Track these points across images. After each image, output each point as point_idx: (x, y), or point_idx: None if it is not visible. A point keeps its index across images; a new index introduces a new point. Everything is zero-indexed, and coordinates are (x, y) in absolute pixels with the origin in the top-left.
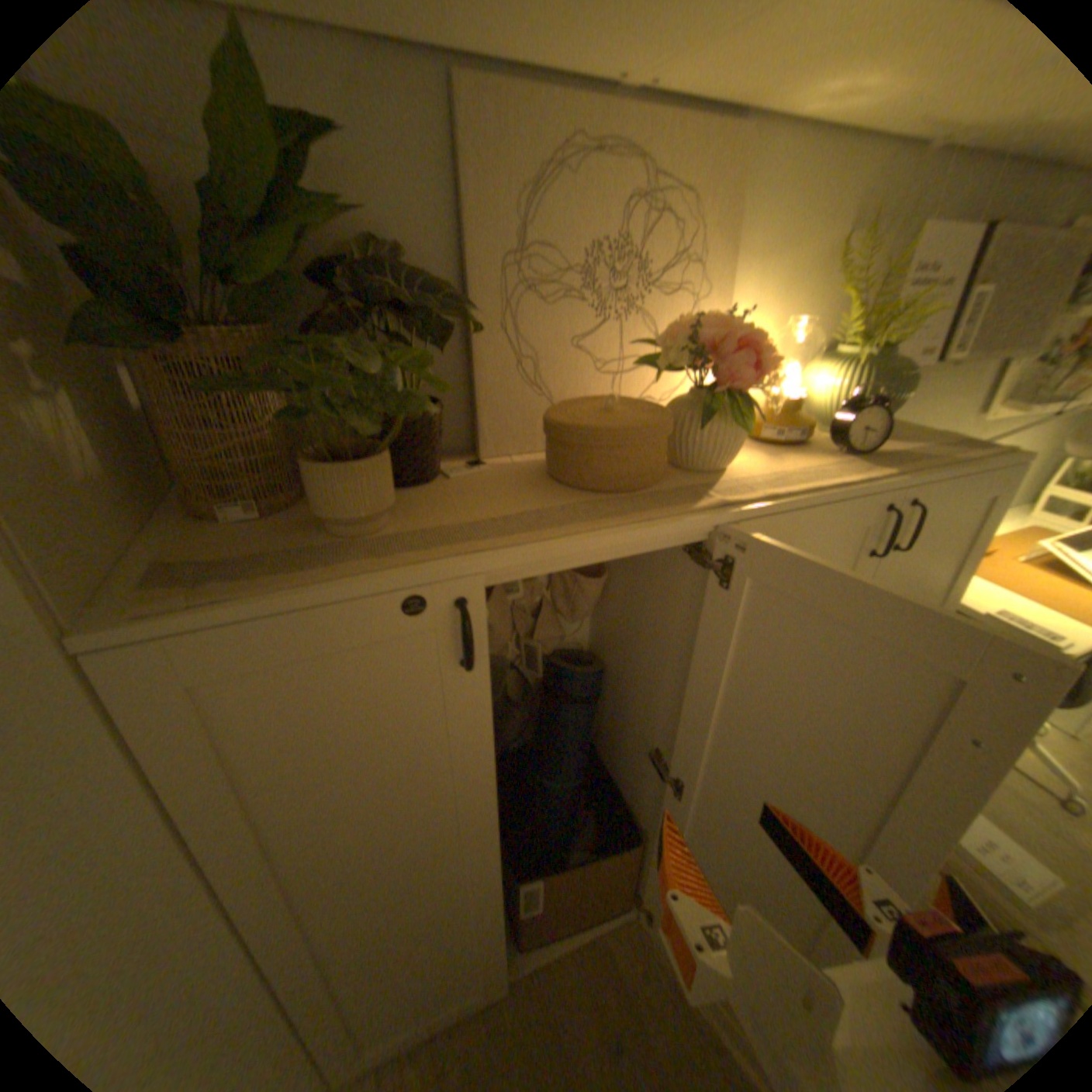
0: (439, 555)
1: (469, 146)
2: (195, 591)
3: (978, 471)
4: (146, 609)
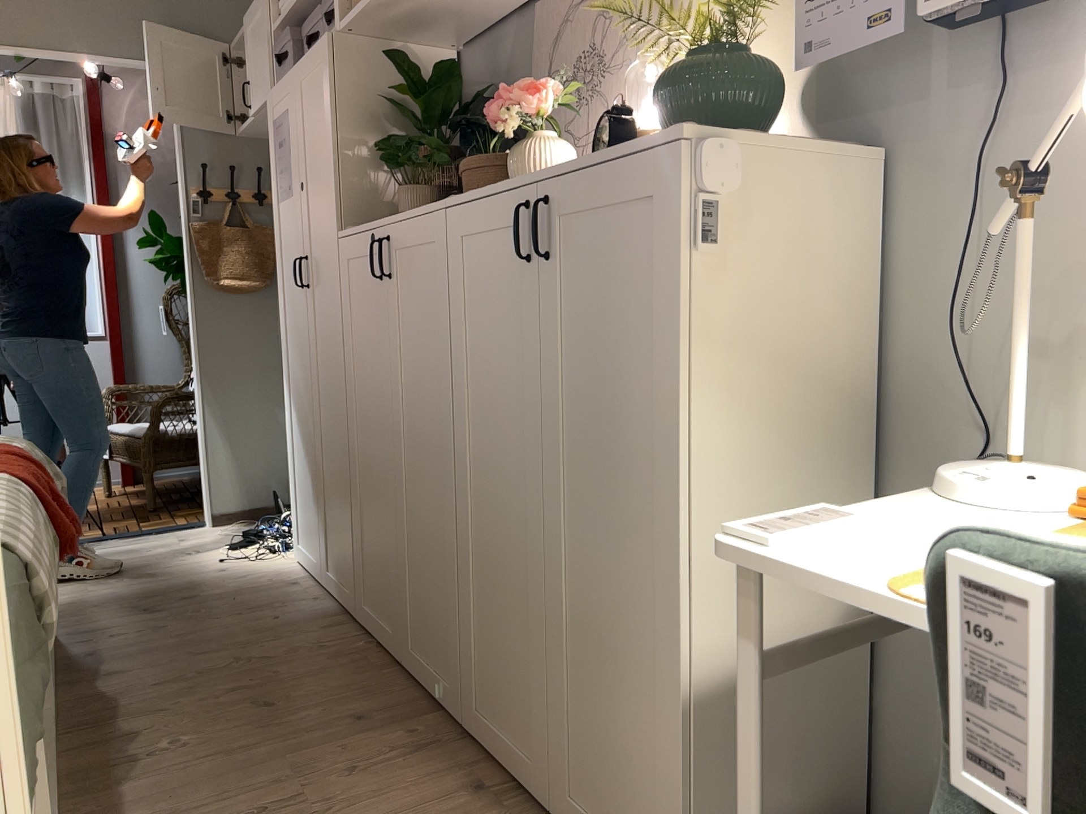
0: (381, 220)
1: (537, 36)
2: (355, 227)
3: (602, 161)
4: (346, 229)
